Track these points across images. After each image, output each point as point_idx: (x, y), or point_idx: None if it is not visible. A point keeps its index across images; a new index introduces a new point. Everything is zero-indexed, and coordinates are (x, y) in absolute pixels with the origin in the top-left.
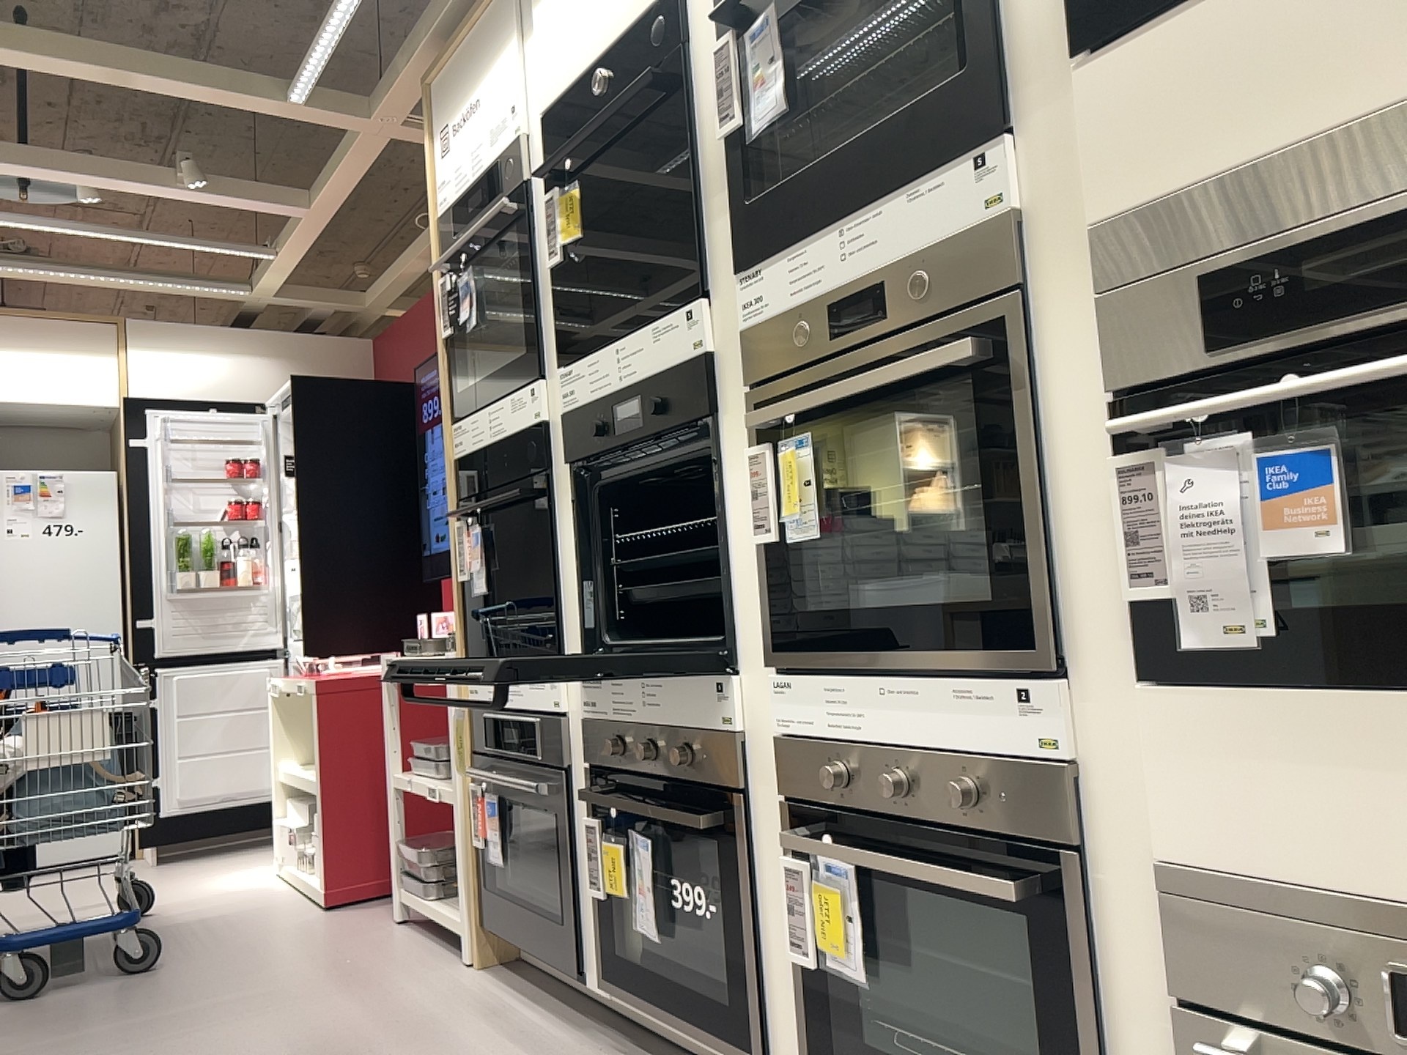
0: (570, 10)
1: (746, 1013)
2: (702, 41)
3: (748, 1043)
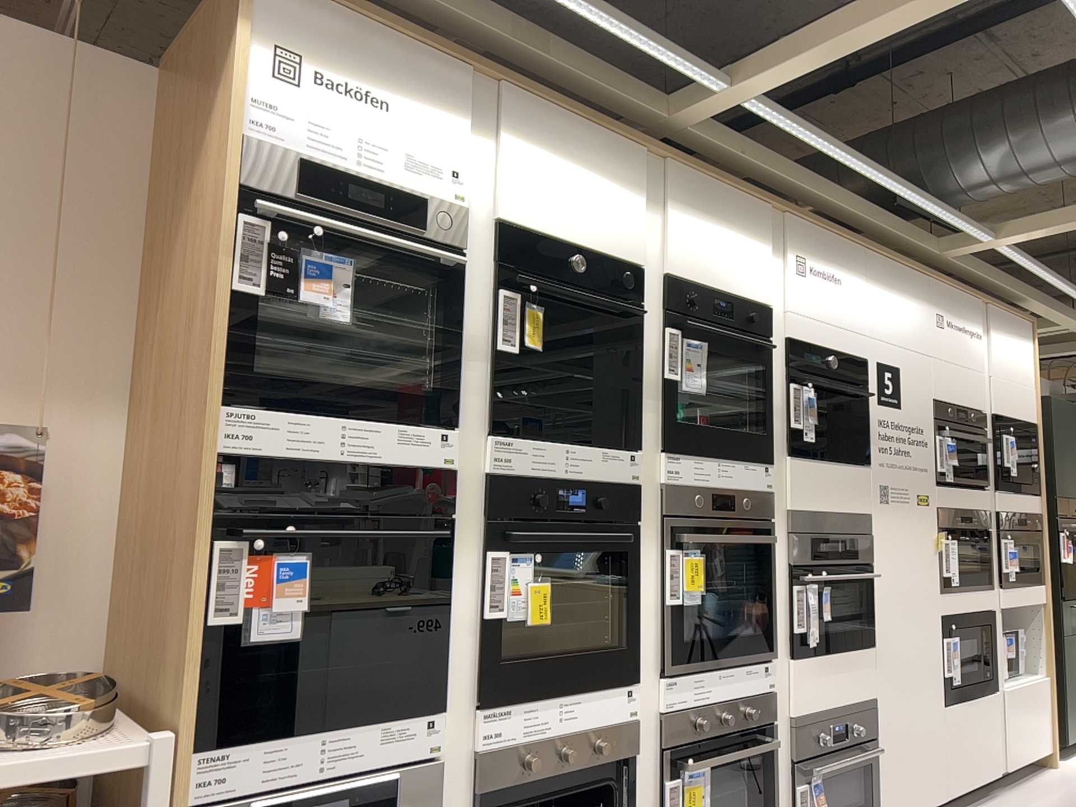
0: (552, 188)
1: None
2: (648, 313)
3: None
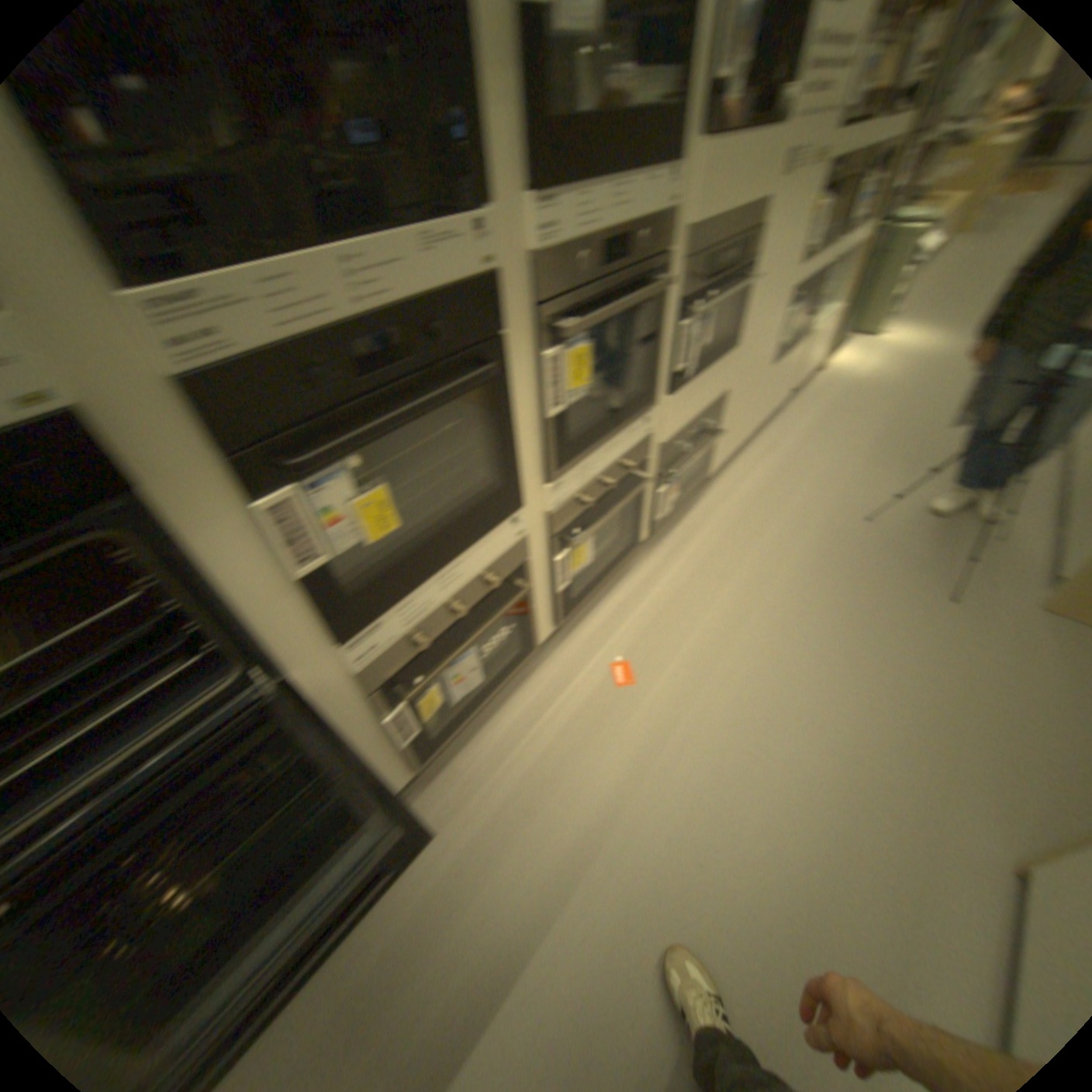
0: None
1: (528, 643)
2: None
3: (529, 651)
